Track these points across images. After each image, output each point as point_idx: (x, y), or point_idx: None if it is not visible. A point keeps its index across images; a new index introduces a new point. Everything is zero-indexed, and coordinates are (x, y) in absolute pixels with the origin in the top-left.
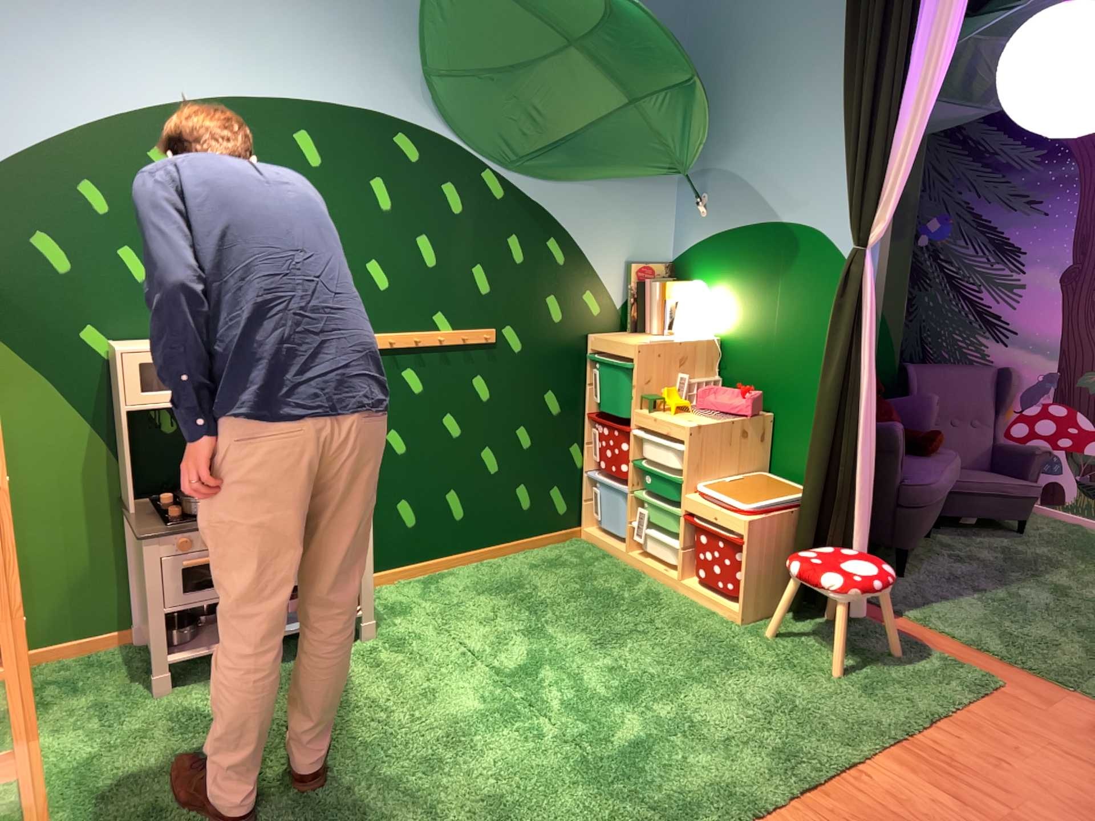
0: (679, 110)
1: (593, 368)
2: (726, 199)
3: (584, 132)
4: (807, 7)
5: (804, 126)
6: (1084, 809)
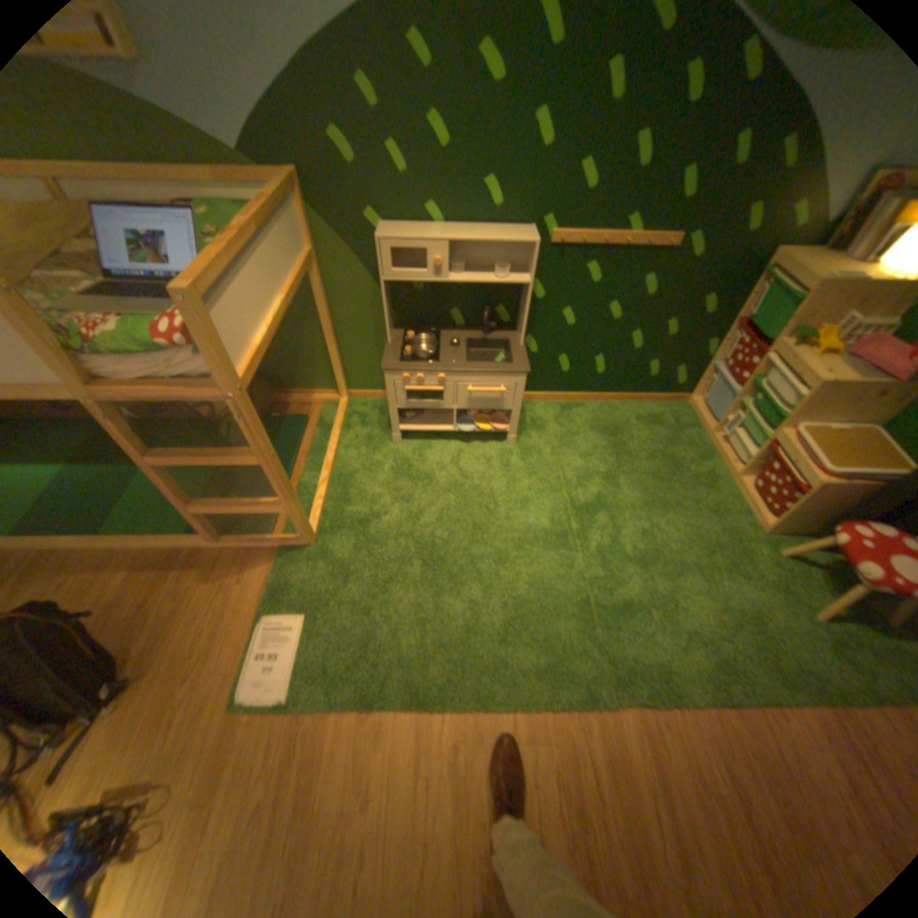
0: None
1: (765, 282)
2: None
3: None
4: None
5: None
6: None
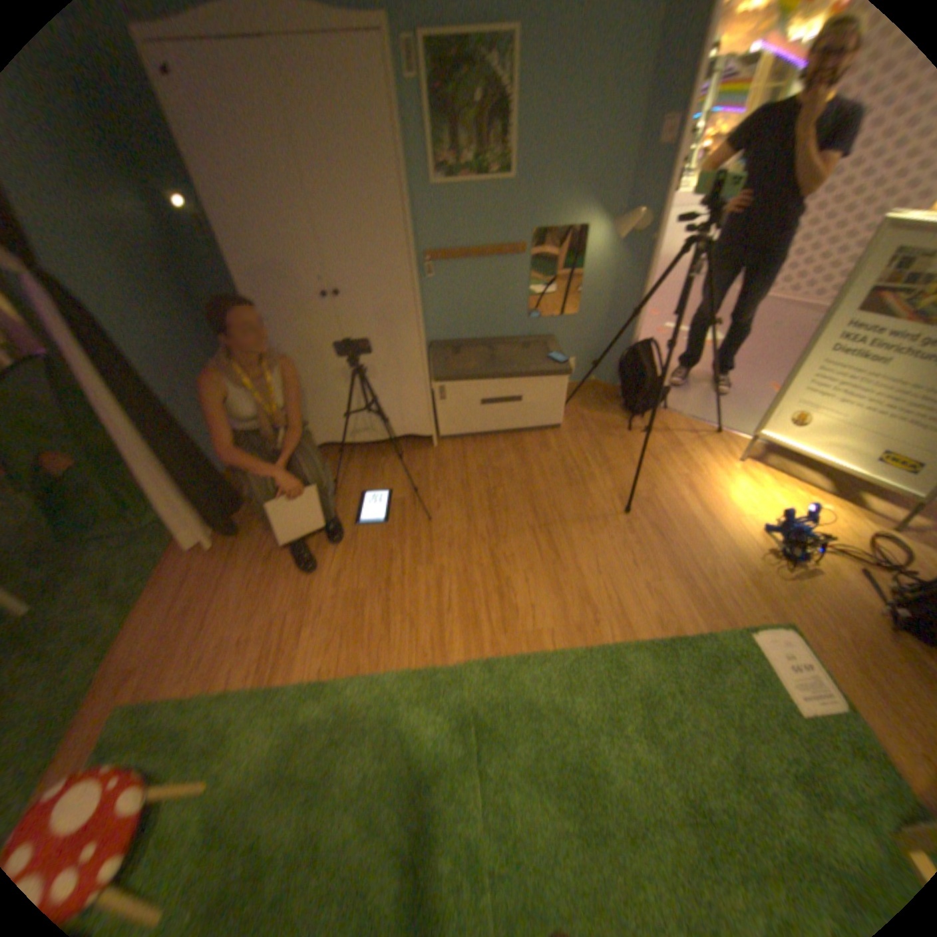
0: None
1: None
2: None
3: None
4: None
5: None
6: (256, 597)
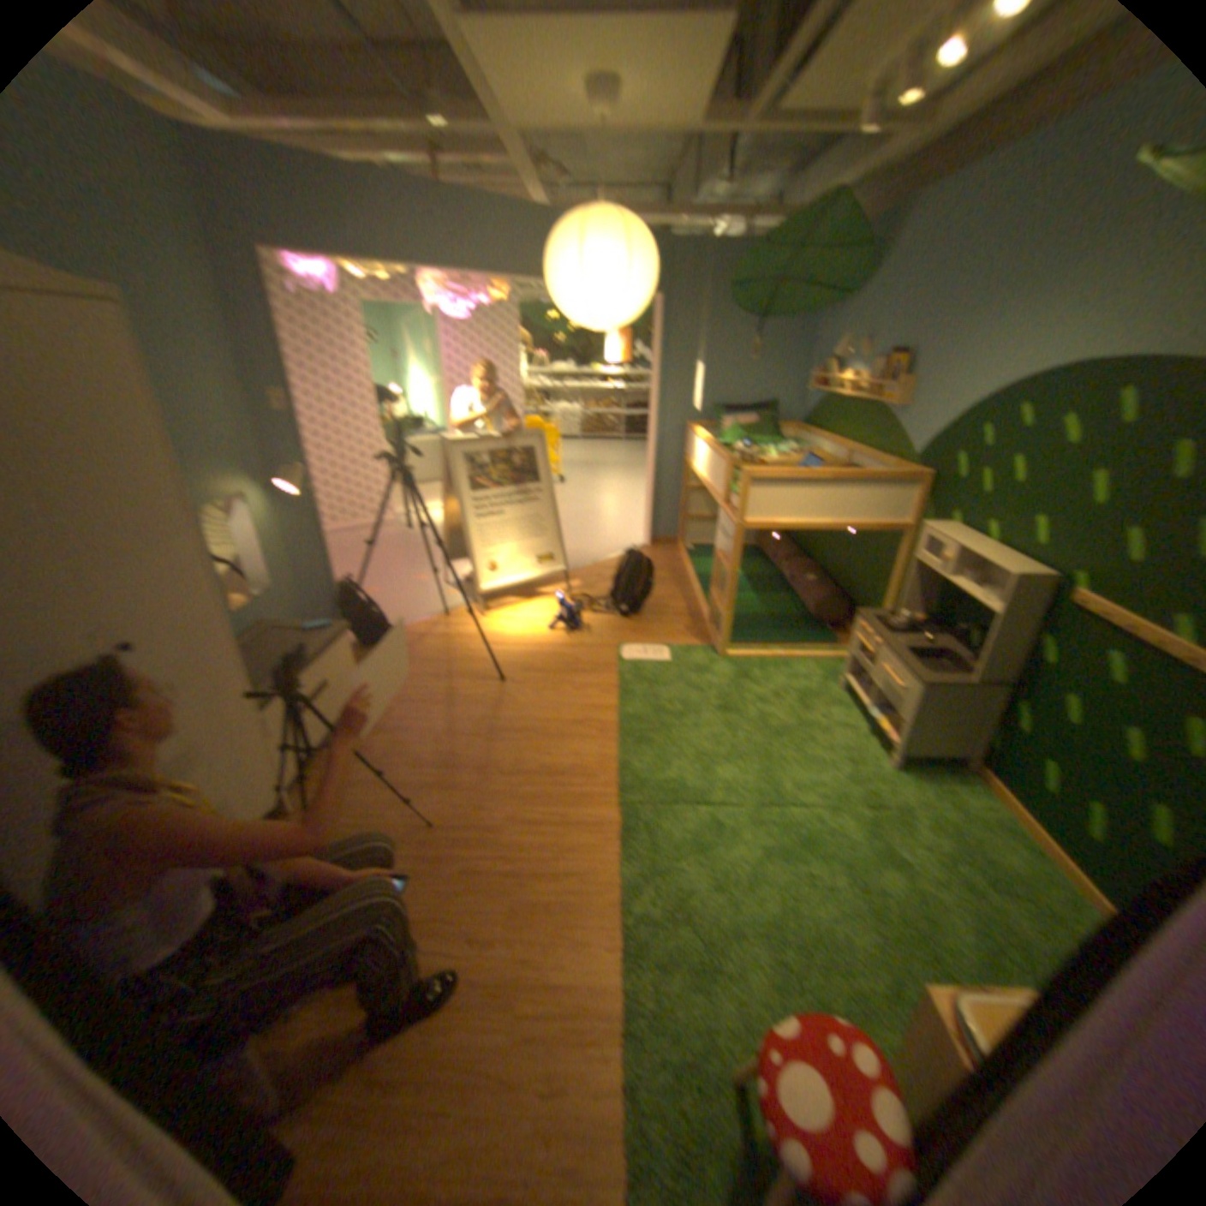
0: None
1: None
2: None
3: None
4: None
5: None
6: (464, 1086)
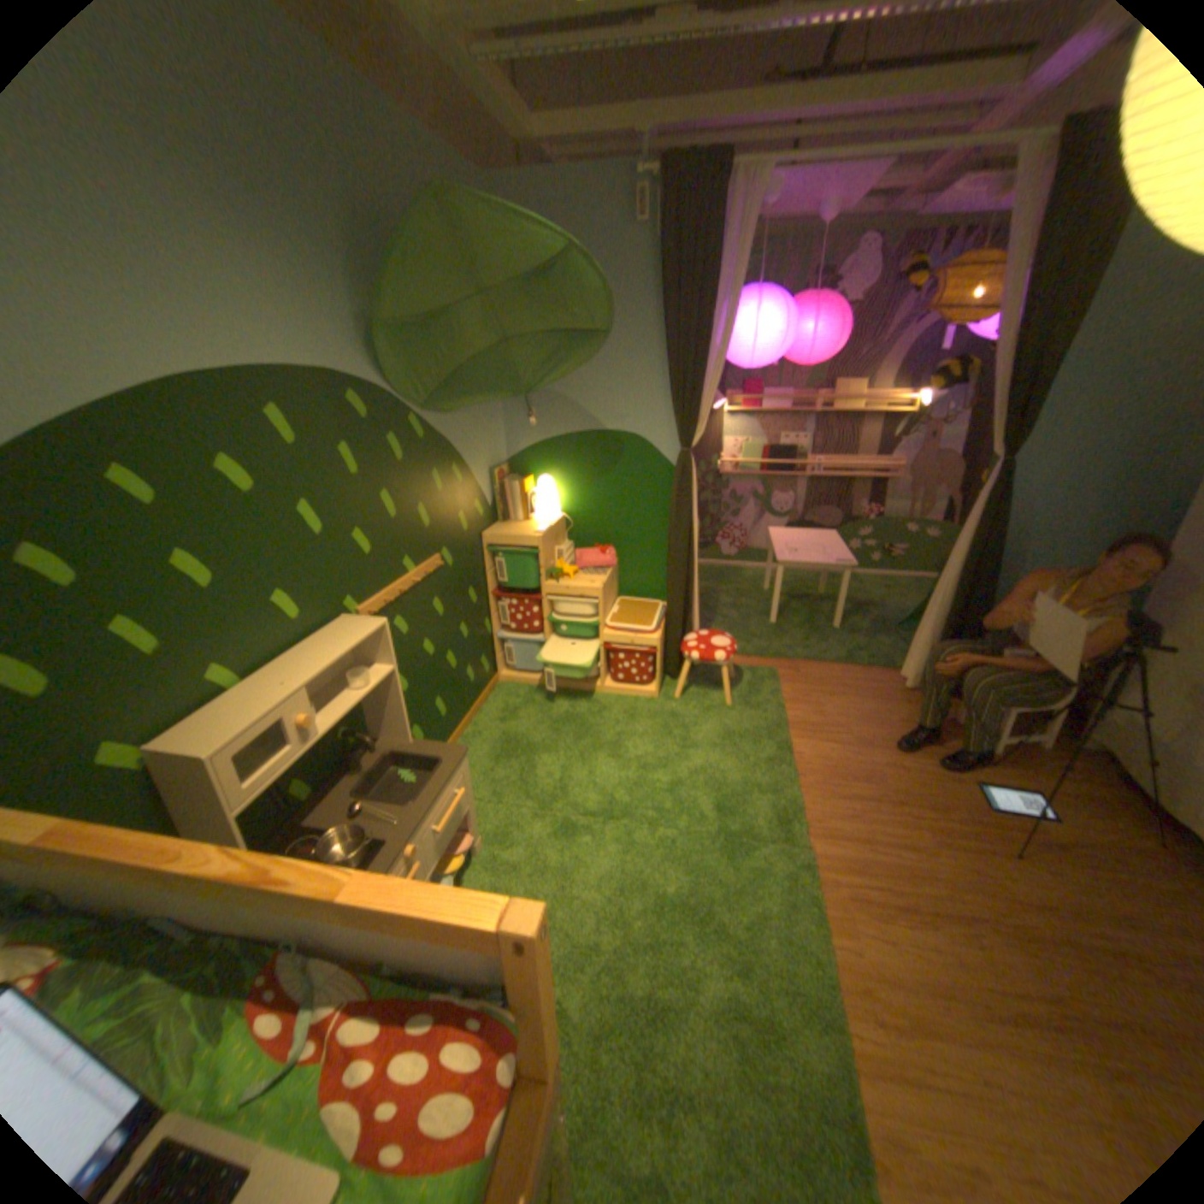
0: (546, 352)
1: (488, 560)
2: (553, 414)
3: (463, 369)
4: (611, 269)
5: (618, 362)
6: (862, 719)
